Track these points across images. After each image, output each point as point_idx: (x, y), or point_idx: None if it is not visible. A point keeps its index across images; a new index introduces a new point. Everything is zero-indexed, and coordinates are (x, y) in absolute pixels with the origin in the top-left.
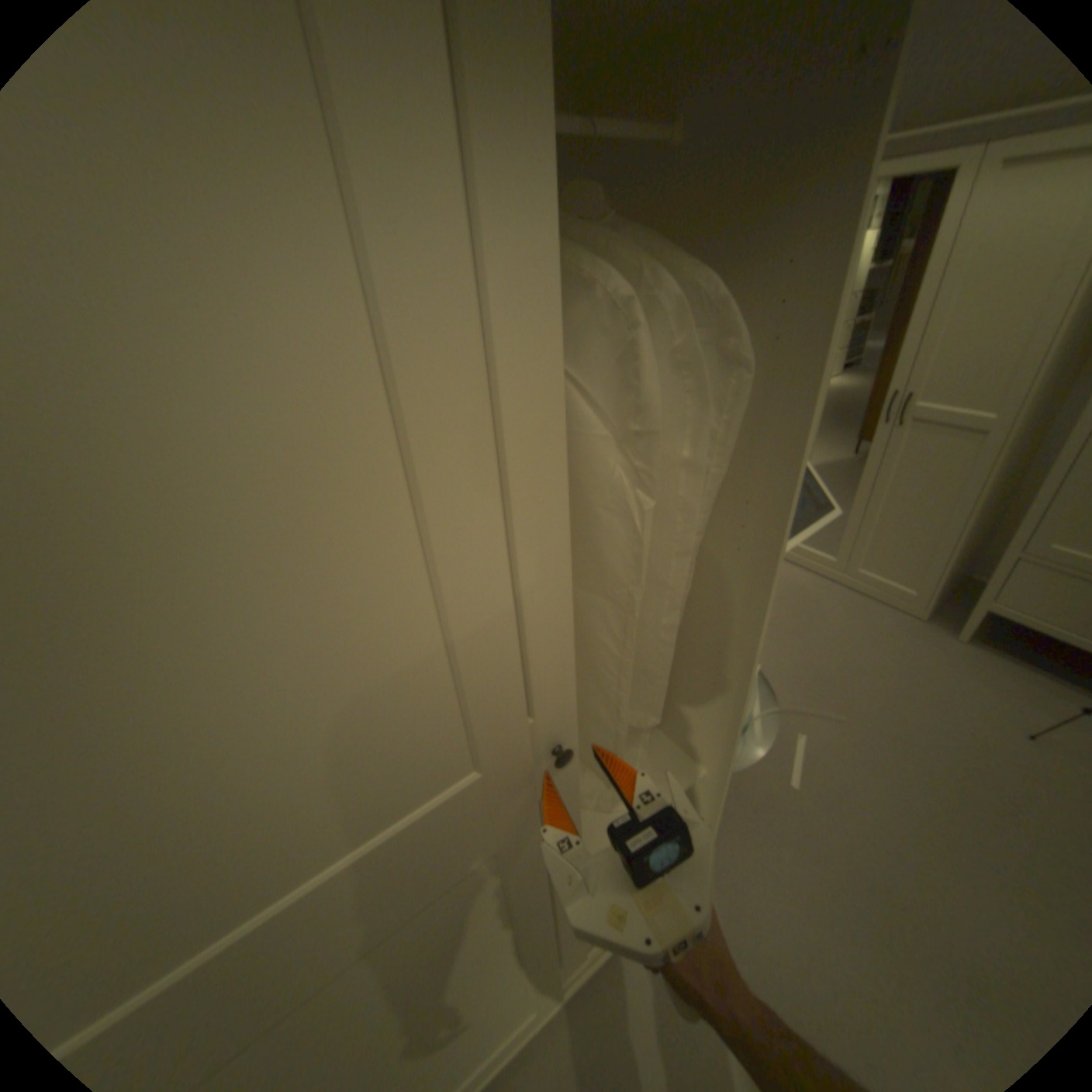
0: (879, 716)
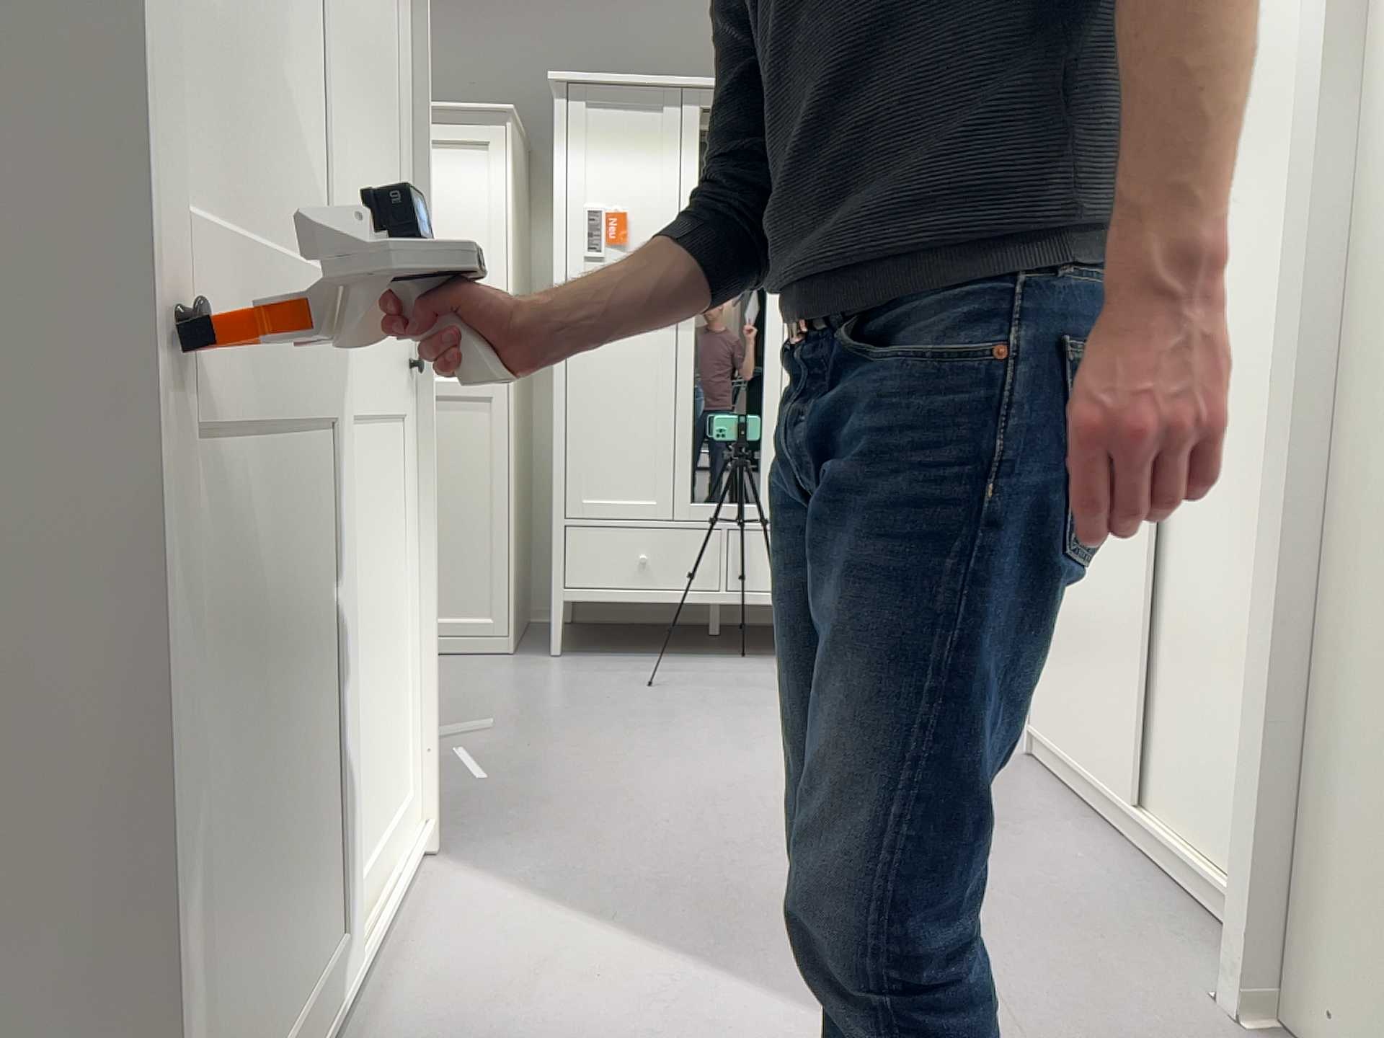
0: (521, 715)
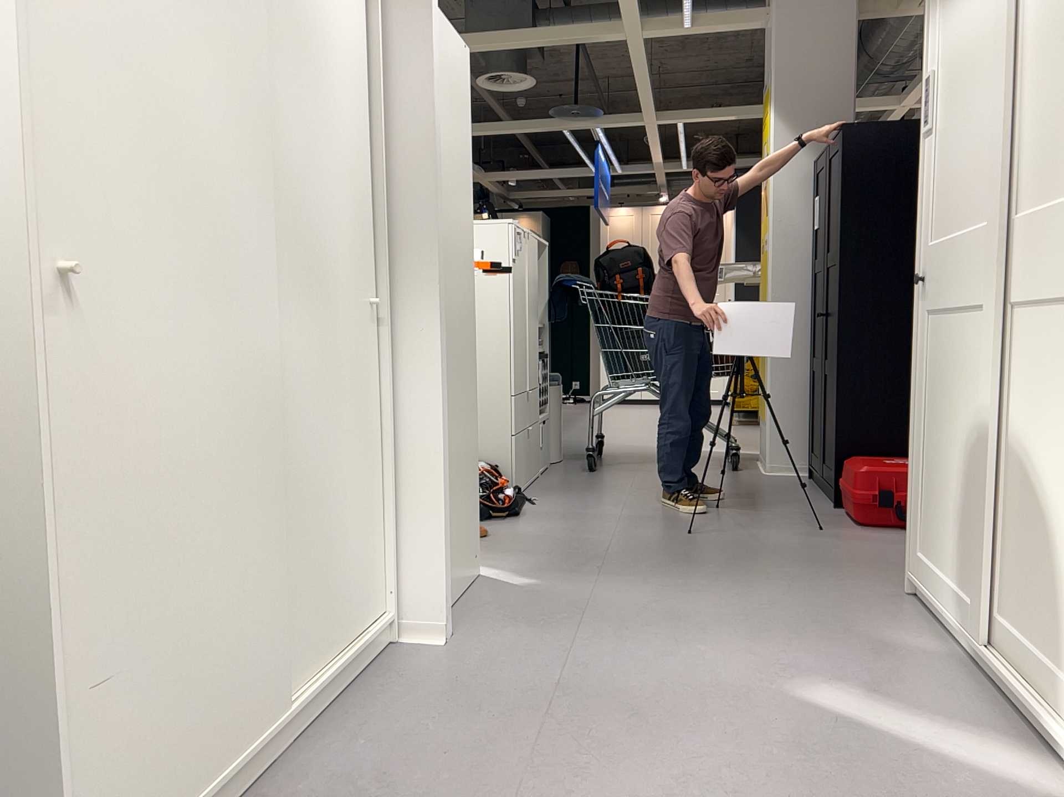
0: None
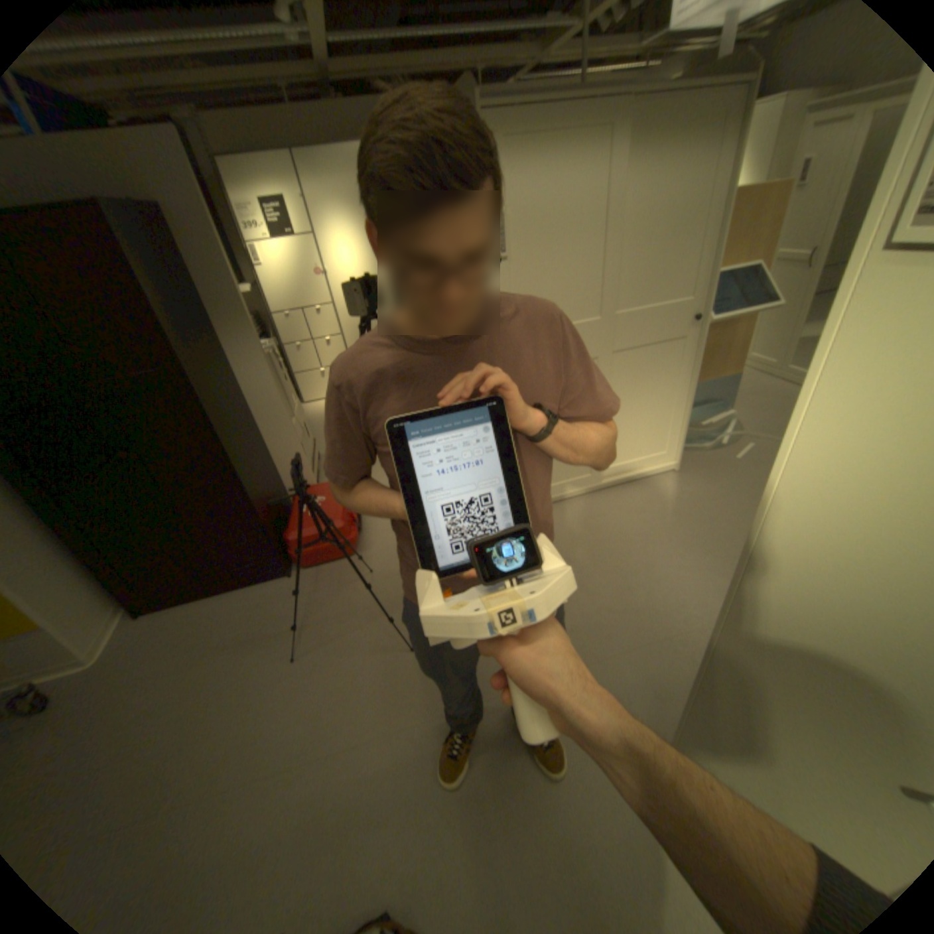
0: None
